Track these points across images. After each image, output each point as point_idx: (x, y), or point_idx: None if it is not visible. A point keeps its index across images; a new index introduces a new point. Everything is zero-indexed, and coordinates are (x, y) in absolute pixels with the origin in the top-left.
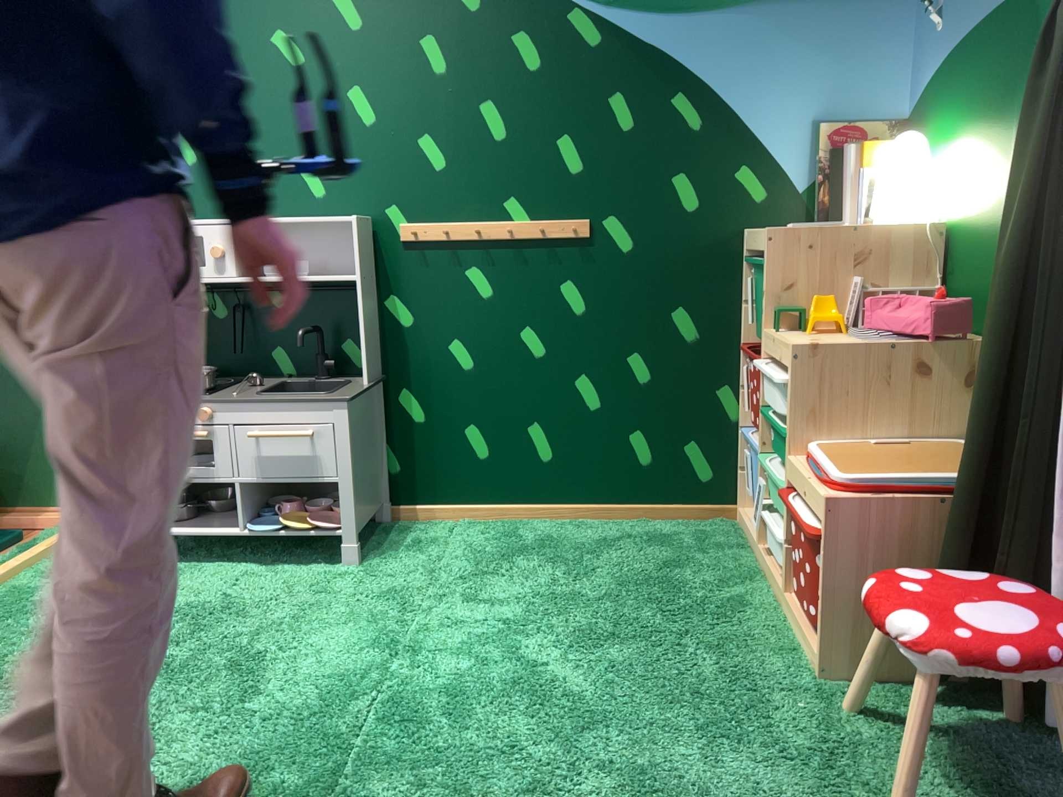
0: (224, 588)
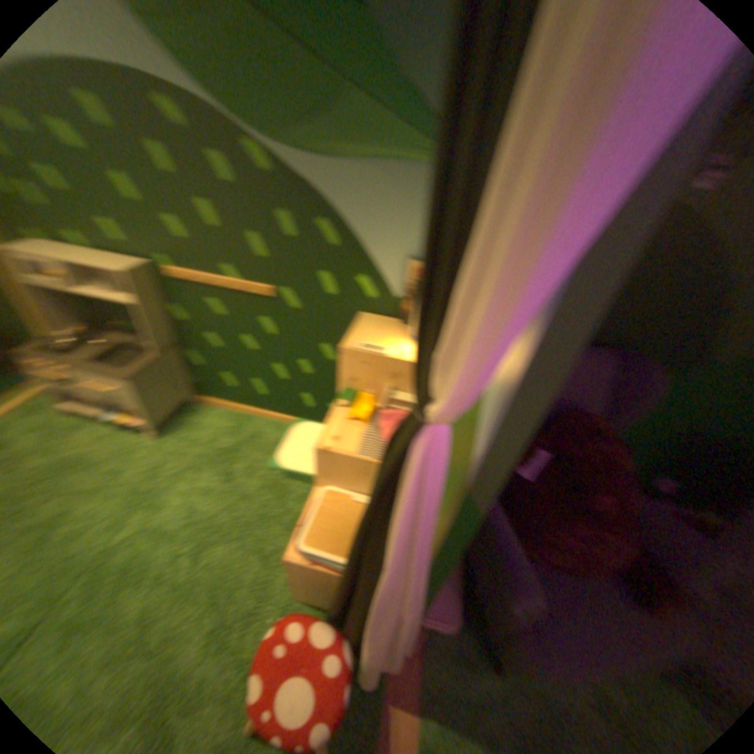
0: (83, 449)
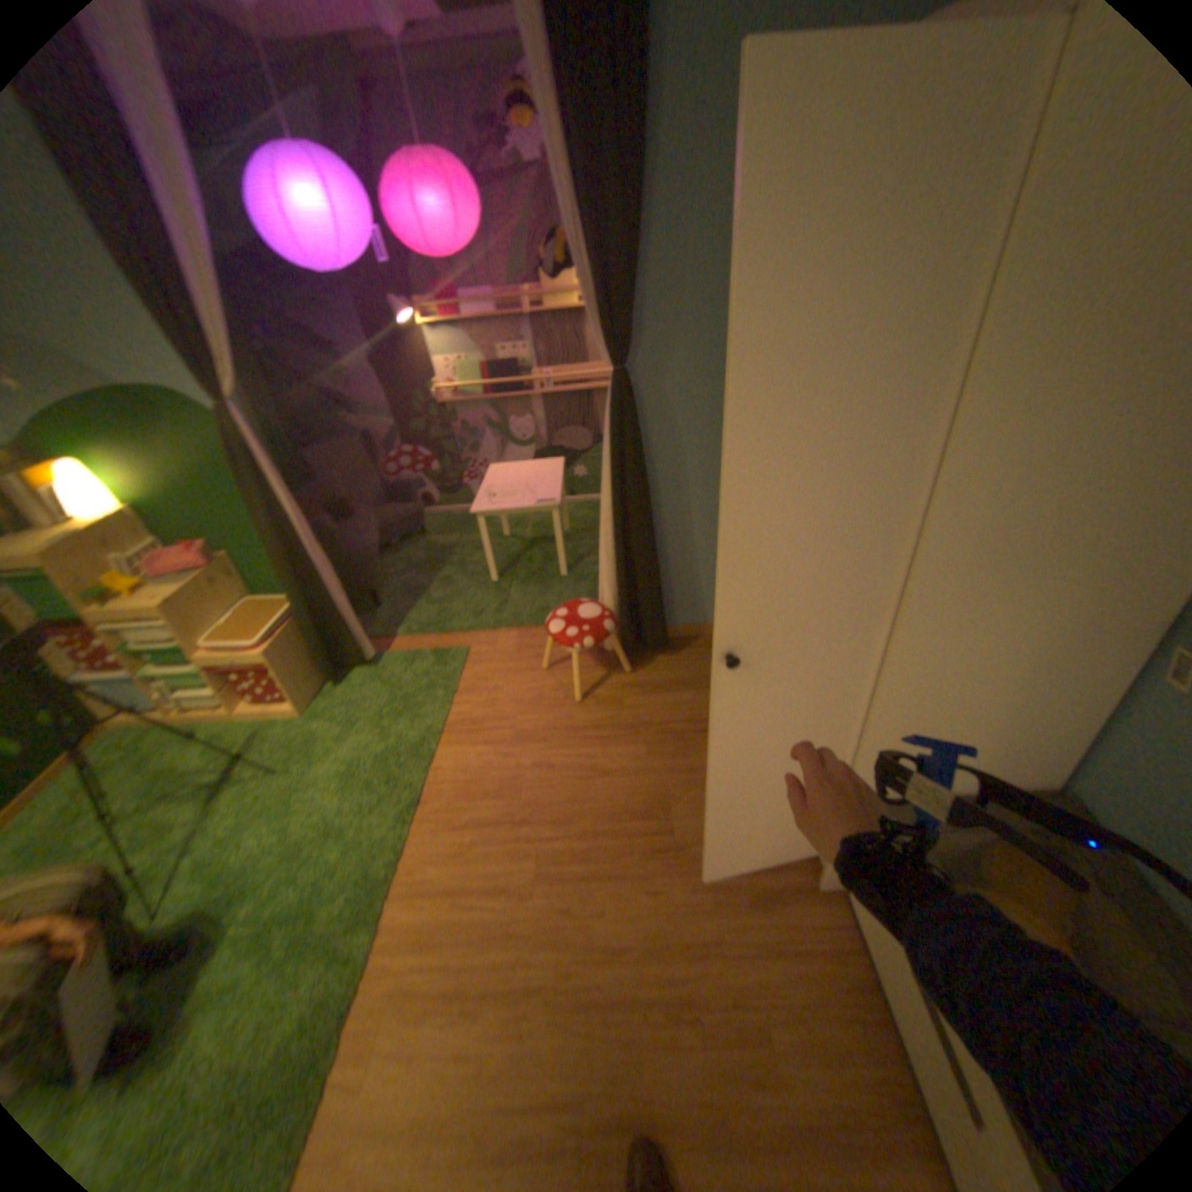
0: None
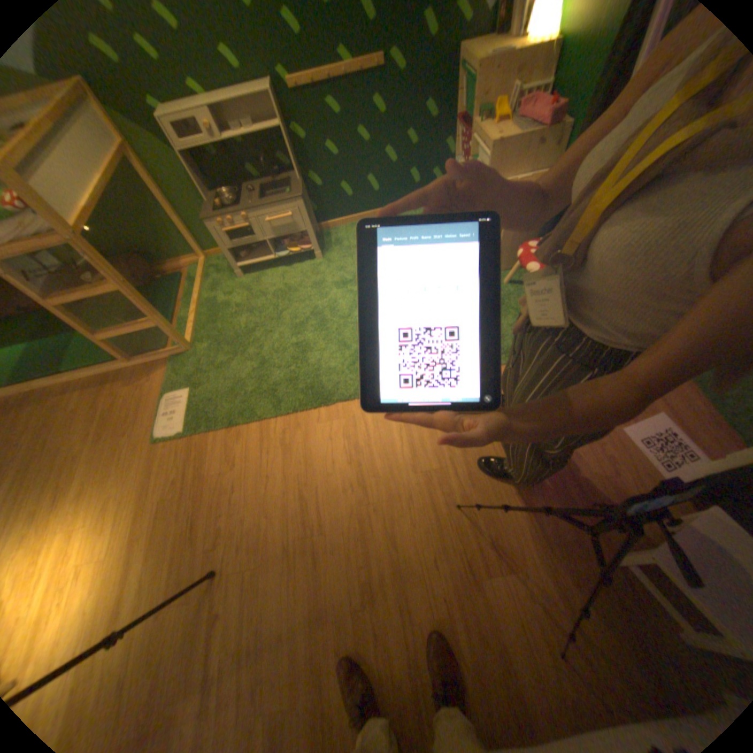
0: (281, 282)
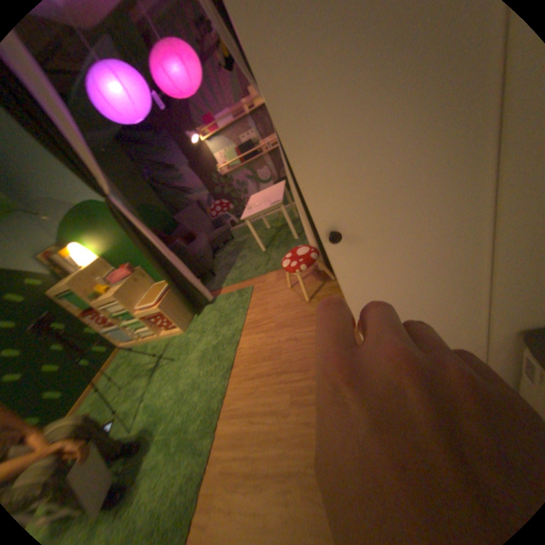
0: None
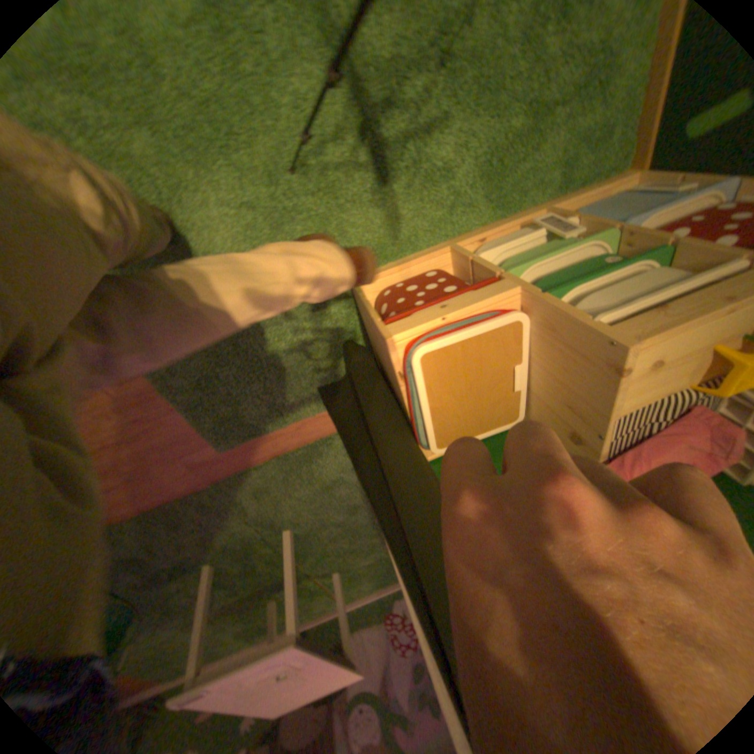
0: None
